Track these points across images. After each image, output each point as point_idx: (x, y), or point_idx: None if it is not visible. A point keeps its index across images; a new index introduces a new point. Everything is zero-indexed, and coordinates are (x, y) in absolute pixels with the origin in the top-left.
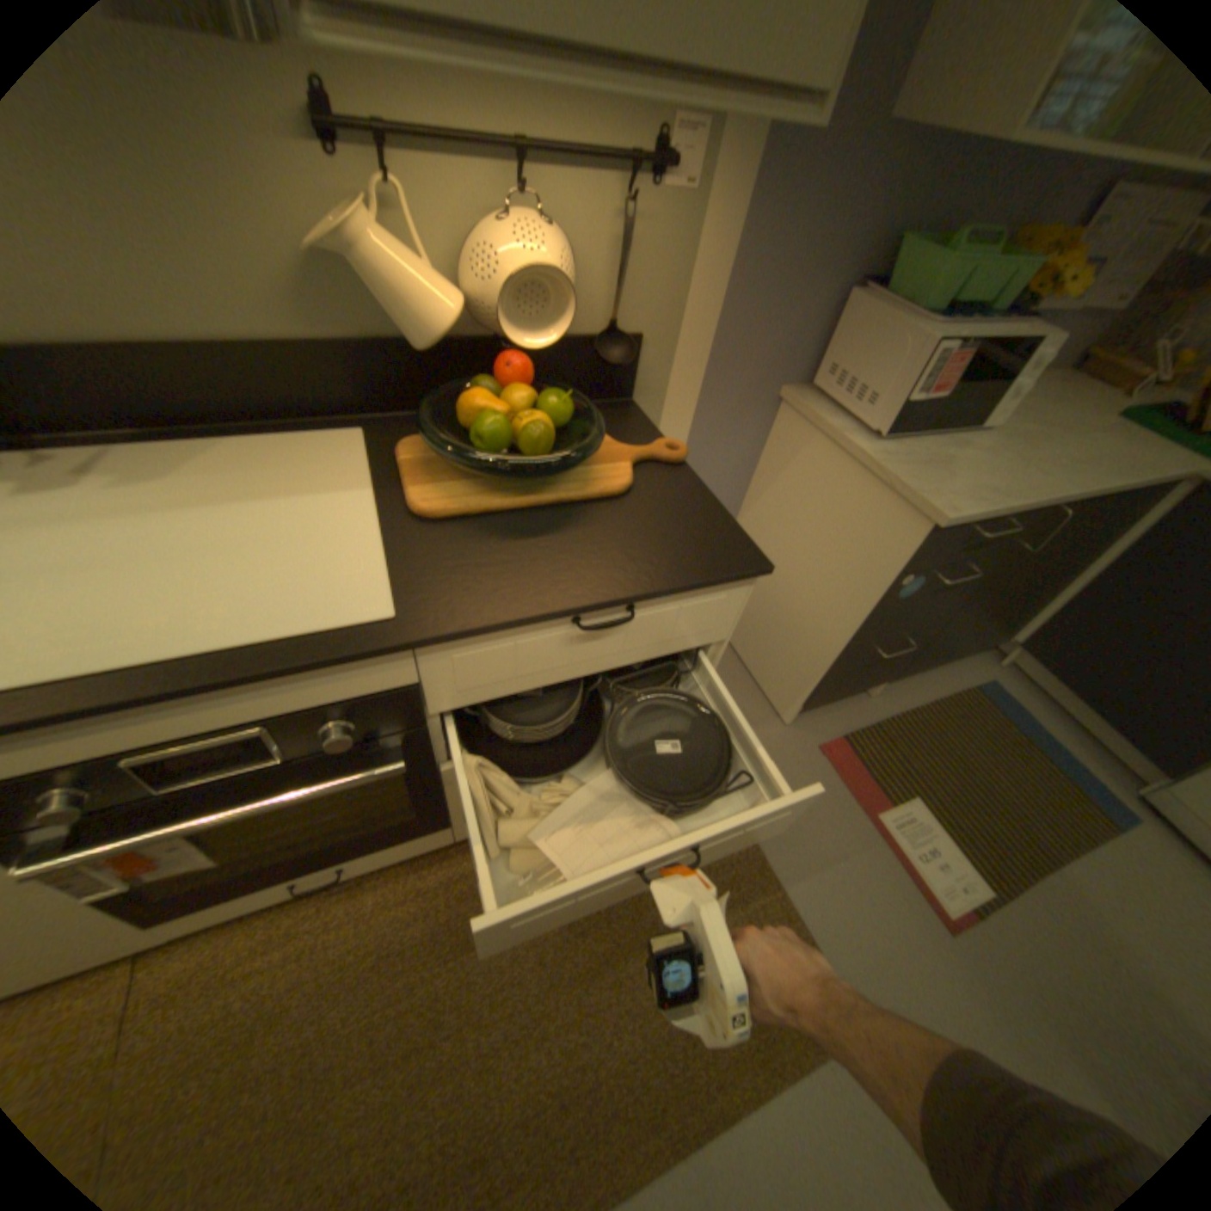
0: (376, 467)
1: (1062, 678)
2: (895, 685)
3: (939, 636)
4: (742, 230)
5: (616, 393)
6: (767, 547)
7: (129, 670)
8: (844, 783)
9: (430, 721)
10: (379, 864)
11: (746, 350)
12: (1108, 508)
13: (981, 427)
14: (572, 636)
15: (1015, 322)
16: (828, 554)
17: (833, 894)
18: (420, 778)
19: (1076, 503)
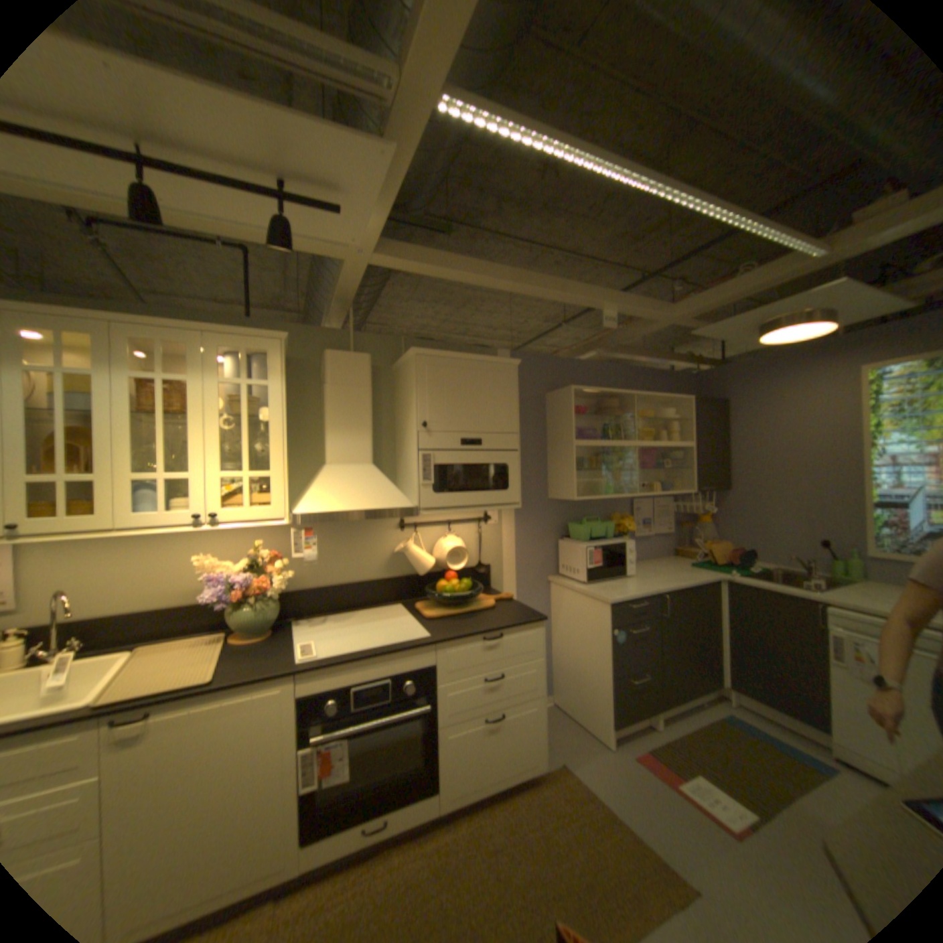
0: (408, 613)
1: (762, 704)
2: (673, 726)
3: (664, 676)
4: (514, 531)
5: (484, 585)
6: (567, 648)
7: (365, 650)
8: (654, 776)
9: (437, 690)
10: (402, 825)
11: (528, 565)
12: (692, 597)
13: (627, 577)
14: (484, 647)
15: (614, 541)
16: (588, 637)
17: (661, 830)
18: (429, 736)
19: (670, 594)
